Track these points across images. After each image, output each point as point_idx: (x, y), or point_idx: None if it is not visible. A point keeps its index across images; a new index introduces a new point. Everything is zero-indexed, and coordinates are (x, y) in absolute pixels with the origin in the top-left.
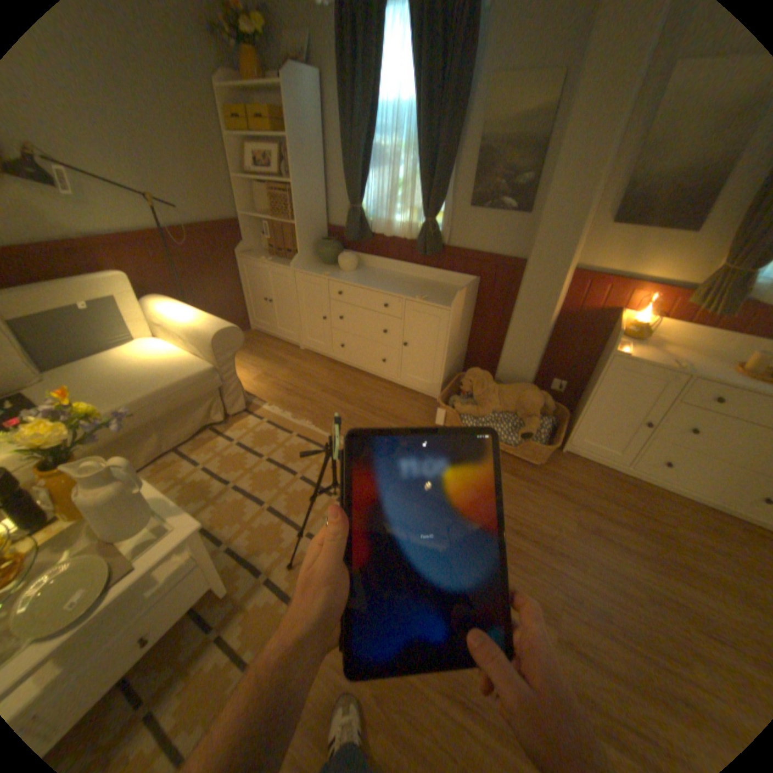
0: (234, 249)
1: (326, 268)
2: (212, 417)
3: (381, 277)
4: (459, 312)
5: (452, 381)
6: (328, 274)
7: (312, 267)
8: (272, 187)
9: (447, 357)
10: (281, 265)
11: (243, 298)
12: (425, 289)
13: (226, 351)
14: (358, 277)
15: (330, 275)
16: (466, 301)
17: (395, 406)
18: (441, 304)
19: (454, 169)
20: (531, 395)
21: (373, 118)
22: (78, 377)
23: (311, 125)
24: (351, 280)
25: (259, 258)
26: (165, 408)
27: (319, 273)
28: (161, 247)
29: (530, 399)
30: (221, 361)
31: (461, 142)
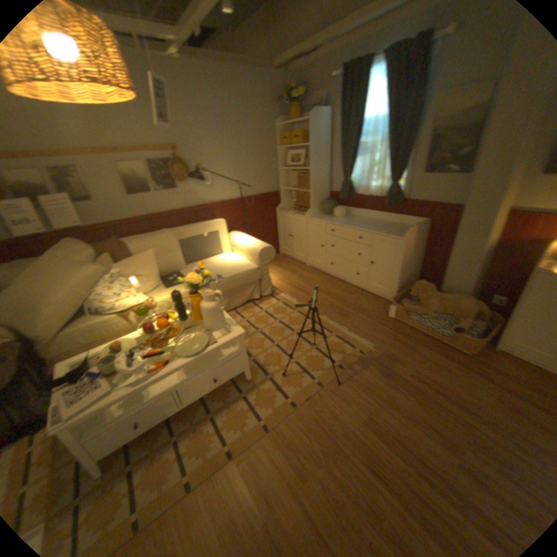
0: (275, 207)
1: (325, 216)
2: (253, 295)
3: (359, 221)
4: (412, 242)
5: (405, 289)
6: (325, 219)
7: (317, 216)
8: (299, 173)
9: (402, 272)
10: (299, 215)
11: (277, 235)
12: (389, 227)
13: (264, 259)
14: (344, 221)
15: (327, 220)
16: (418, 234)
17: (362, 303)
18: (397, 235)
19: (412, 150)
20: (466, 302)
21: (360, 128)
22: None
23: (323, 137)
24: (339, 223)
25: (287, 212)
26: (233, 285)
27: (320, 219)
28: (240, 208)
29: (465, 305)
30: (261, 265)
31: (417, 134)
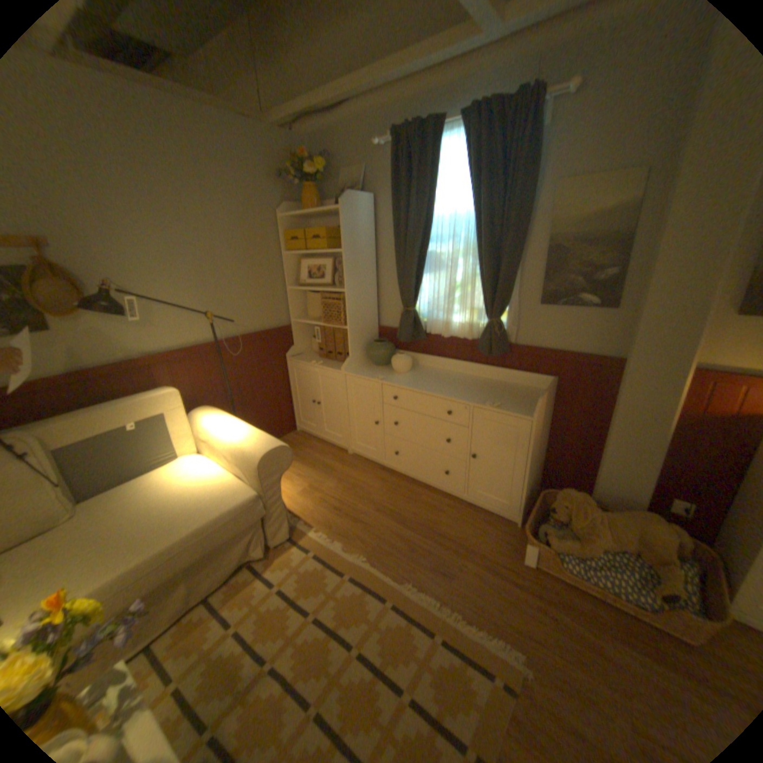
0: (285, 352)
1: (378, 369)
2: (251, 552)
3: (439, 378)
4: (541, 420)
5: (538, 502)
6: (381, 376)
7: (364, 369)
8: (325, 295)
9: (530, 473)
10: (331, 368)
11: (291, 398)
12: (494, 392)
13: (272, 473)
14: (414, 379)
15: (384, 378)
16: (546, 405)
17: (466, 533)
18: (519, 411)
19: (519, 268)
20: (659, 532)
21: (428, 228)
22: (111, 512)
23: (365, 239)
24: (407, 383)
25: (309, 360)
26: (198, 553)
27: (372, 376)
28: (216, 358)
29: (660, 537)
30: (266, 485)
31: (525, 242)
